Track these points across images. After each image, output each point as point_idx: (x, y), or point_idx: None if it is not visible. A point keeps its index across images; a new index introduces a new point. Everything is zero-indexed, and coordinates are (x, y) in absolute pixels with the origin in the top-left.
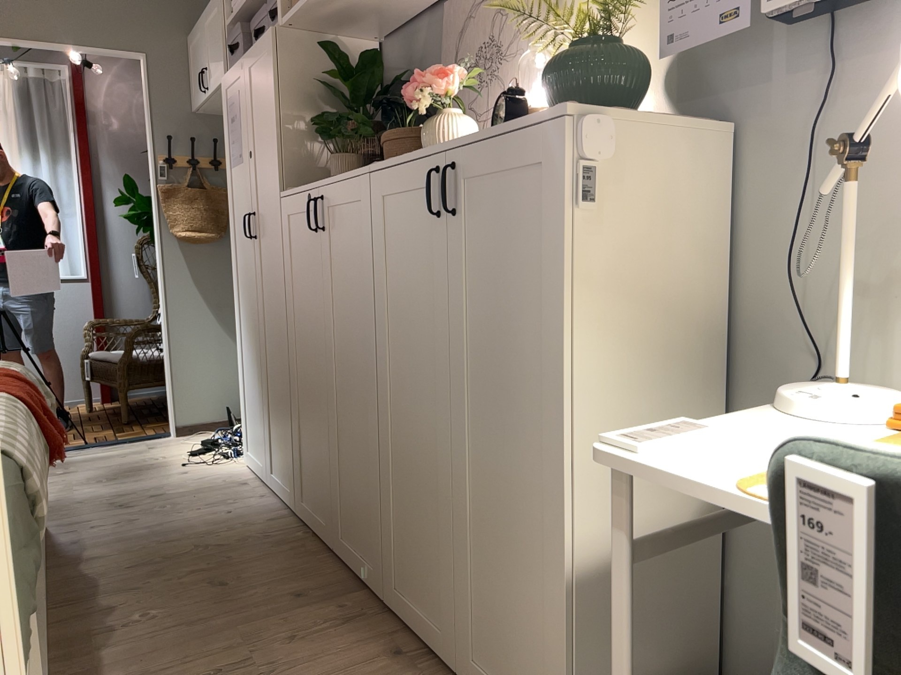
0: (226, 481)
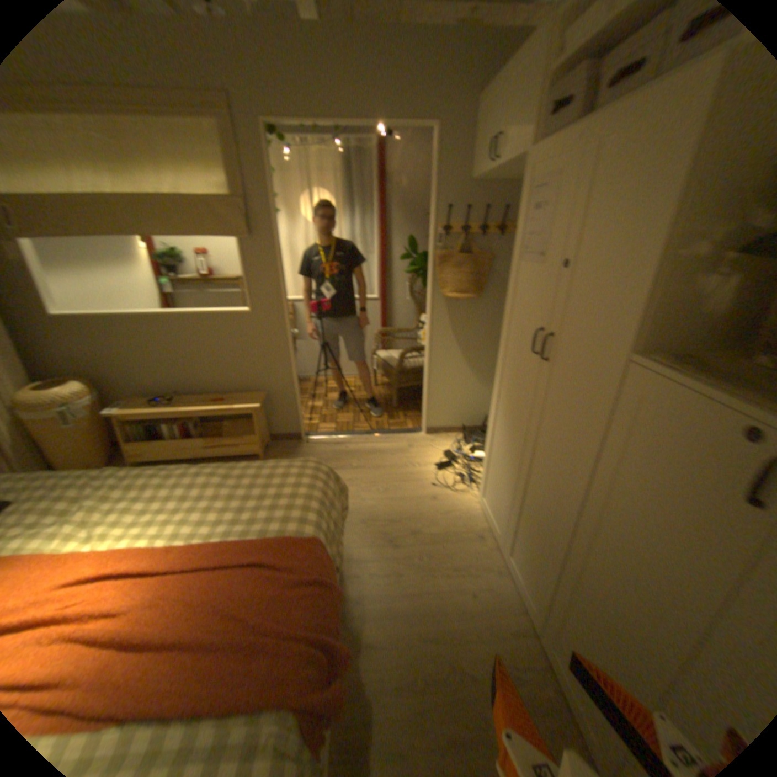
0: (466, 526)
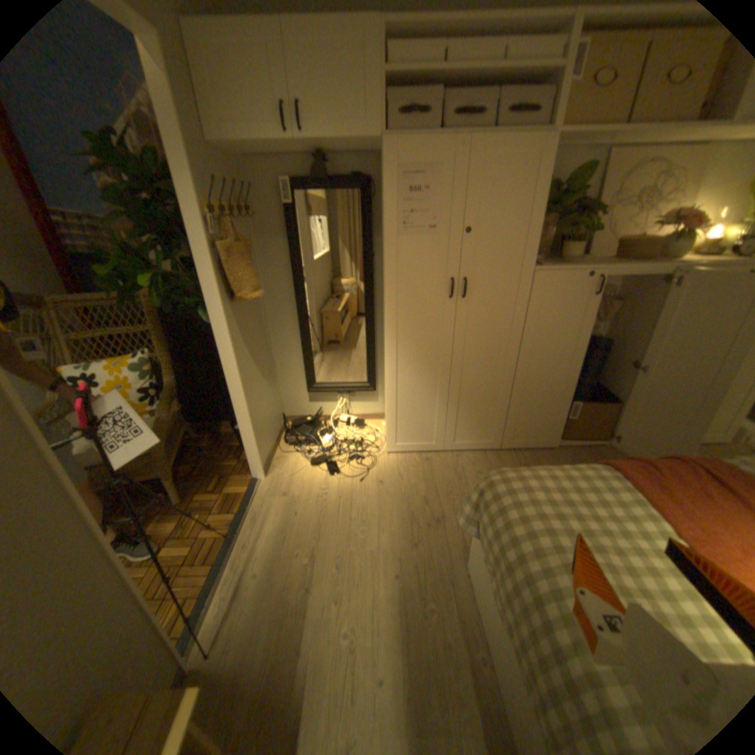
0: (414, 465)
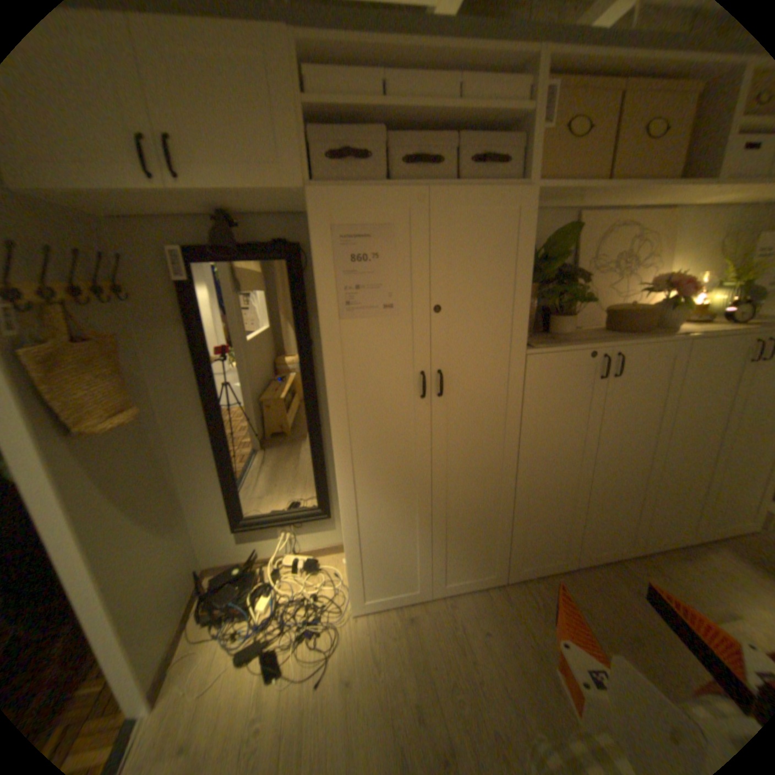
0: (393, 637)
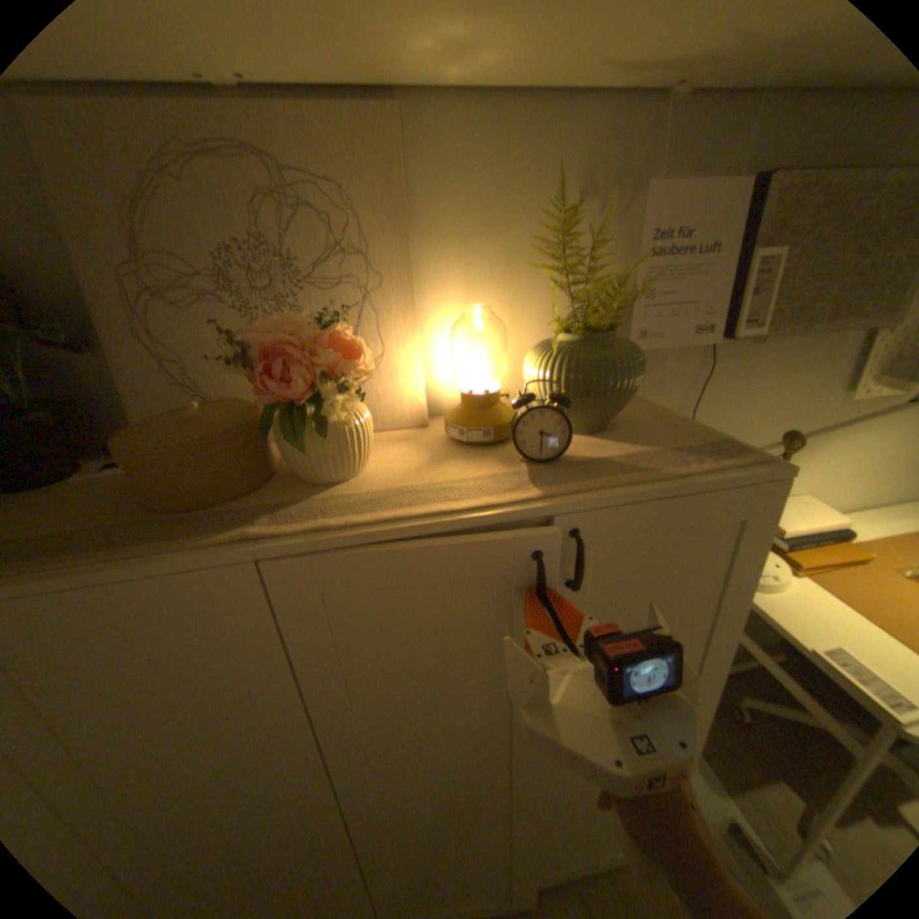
0: None
